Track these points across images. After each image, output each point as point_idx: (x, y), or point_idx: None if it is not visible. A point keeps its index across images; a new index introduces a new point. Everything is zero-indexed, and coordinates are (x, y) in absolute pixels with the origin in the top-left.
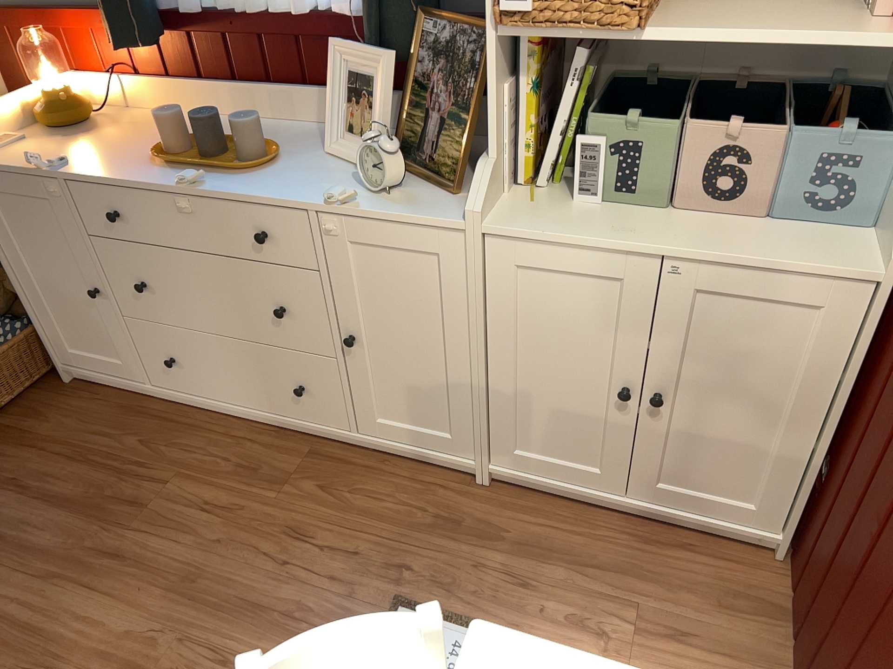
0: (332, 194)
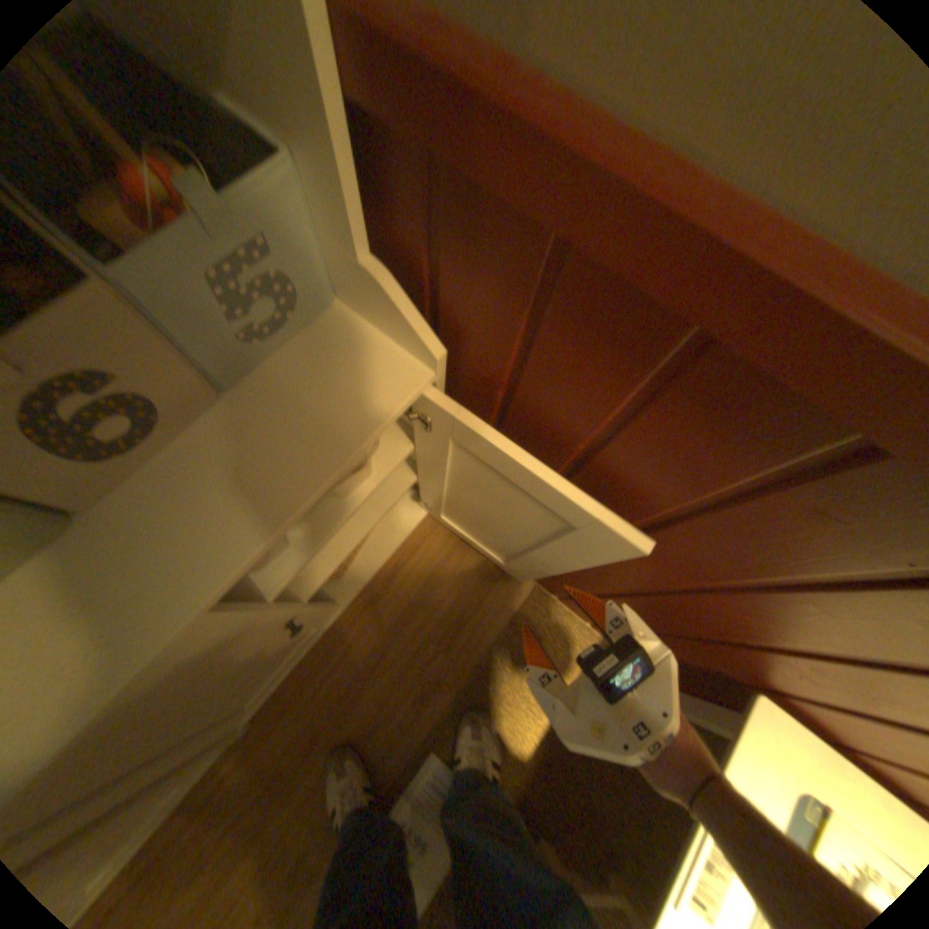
0: None
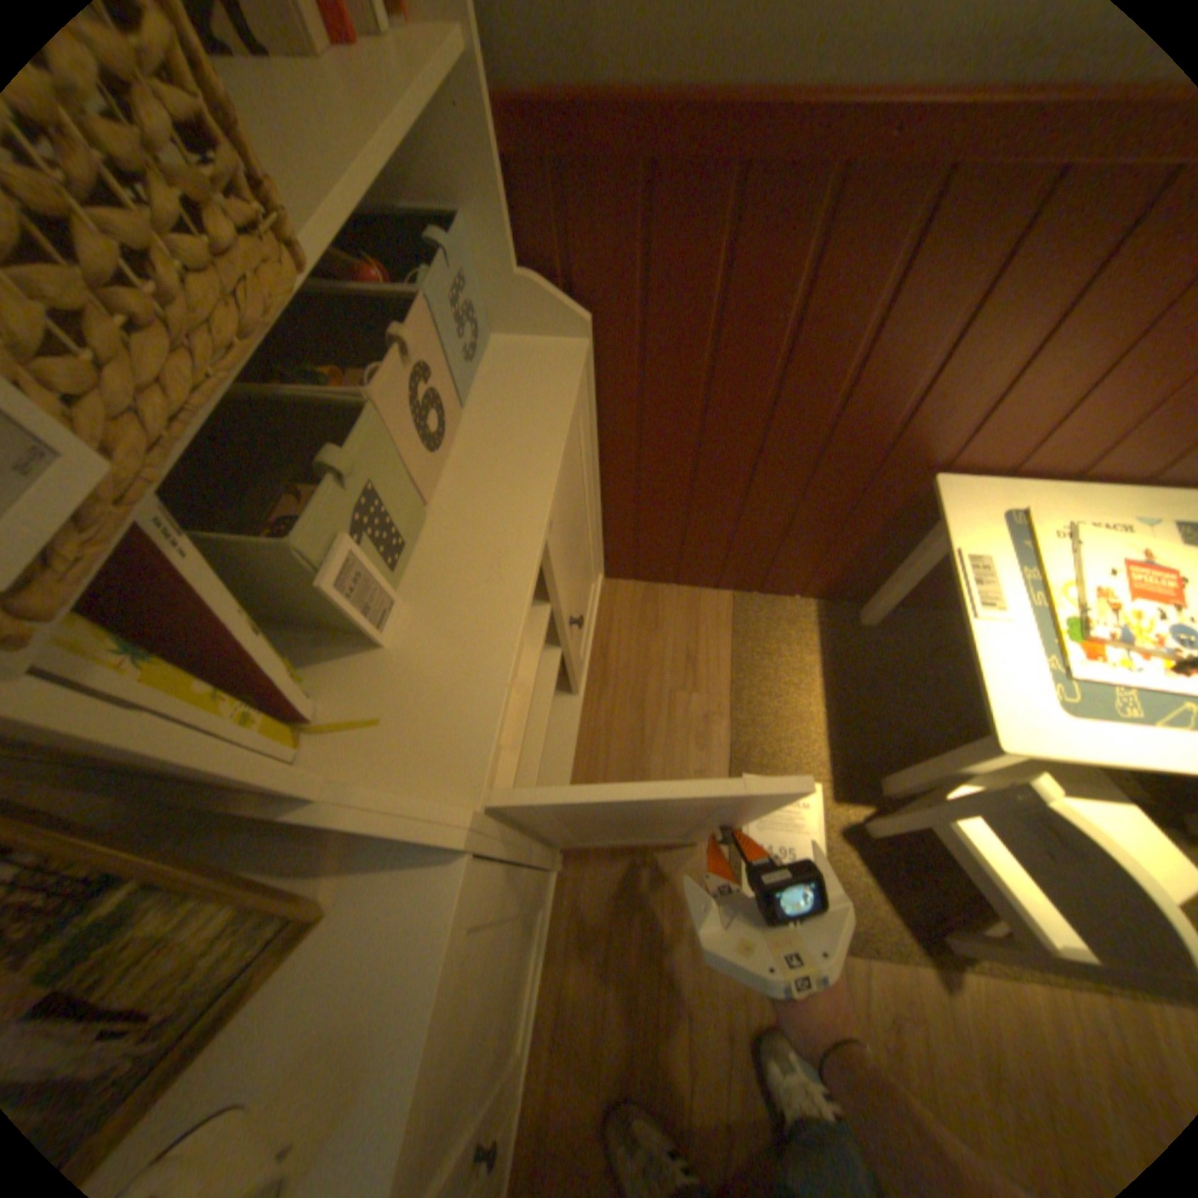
0: None
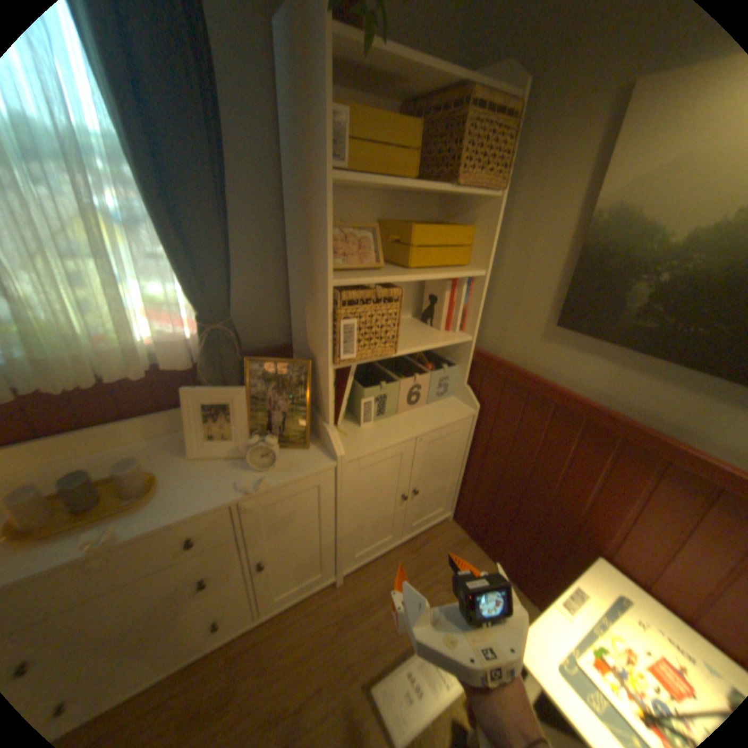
0: (240, 487)
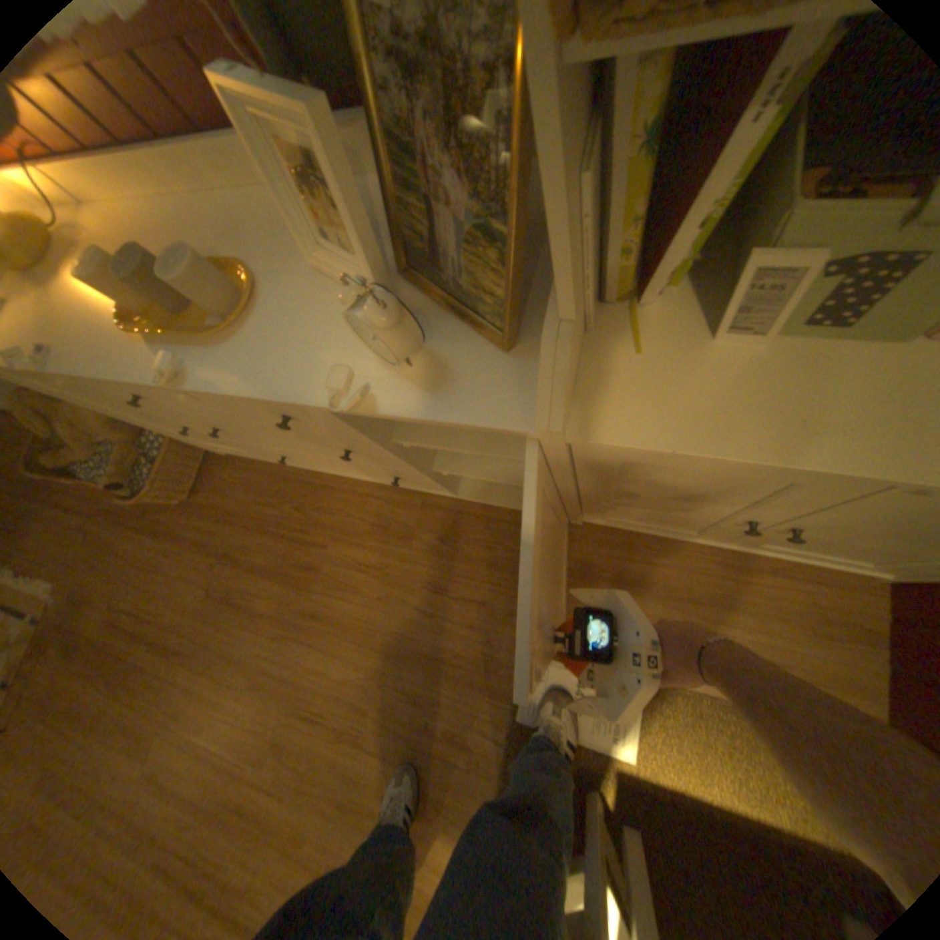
0: (329, 384)
